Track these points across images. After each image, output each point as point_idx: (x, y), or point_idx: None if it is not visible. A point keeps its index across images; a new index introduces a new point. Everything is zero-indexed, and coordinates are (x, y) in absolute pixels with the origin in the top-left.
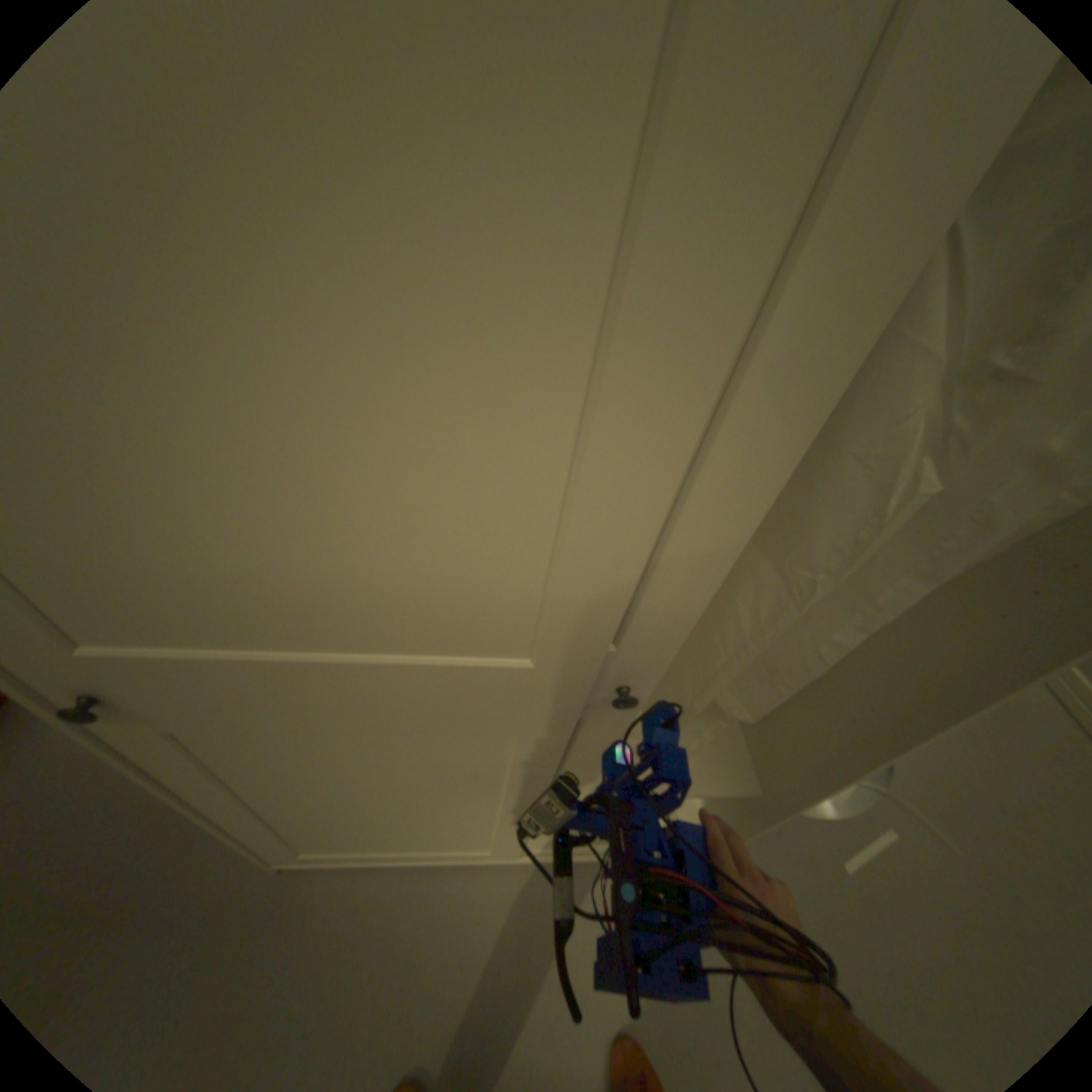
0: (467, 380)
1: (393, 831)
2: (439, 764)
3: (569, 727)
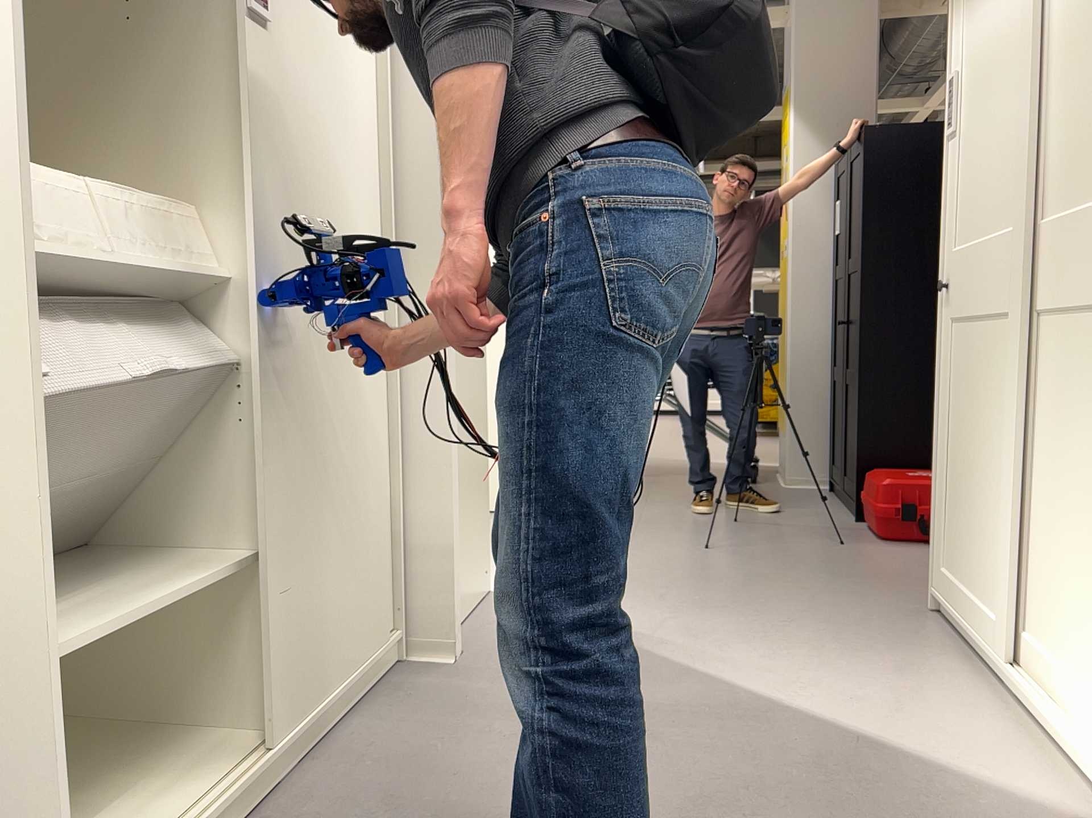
0: (1002, 98)
1: (966, 519)
2: (987, 369)
3: (1016, 305)
